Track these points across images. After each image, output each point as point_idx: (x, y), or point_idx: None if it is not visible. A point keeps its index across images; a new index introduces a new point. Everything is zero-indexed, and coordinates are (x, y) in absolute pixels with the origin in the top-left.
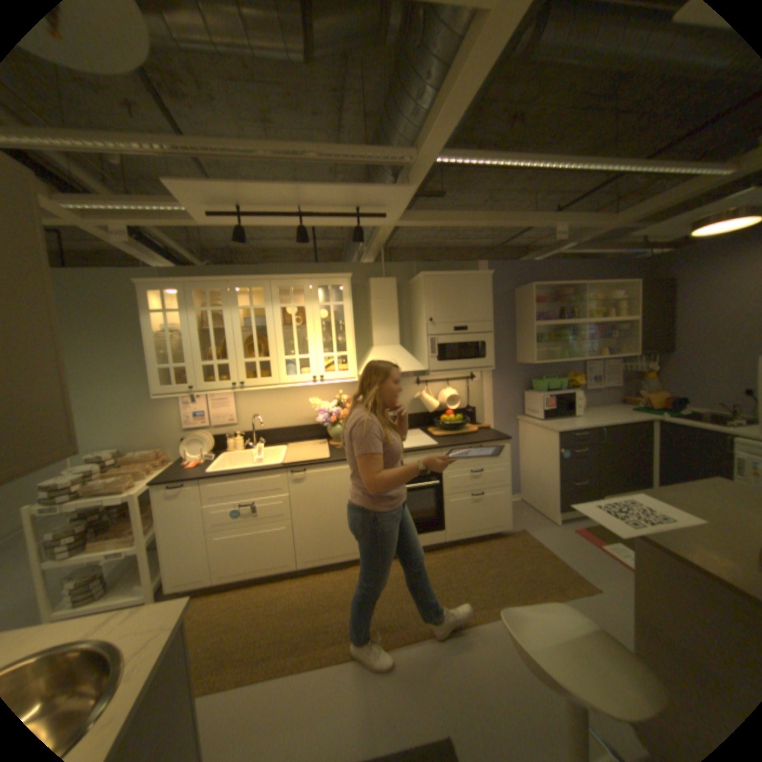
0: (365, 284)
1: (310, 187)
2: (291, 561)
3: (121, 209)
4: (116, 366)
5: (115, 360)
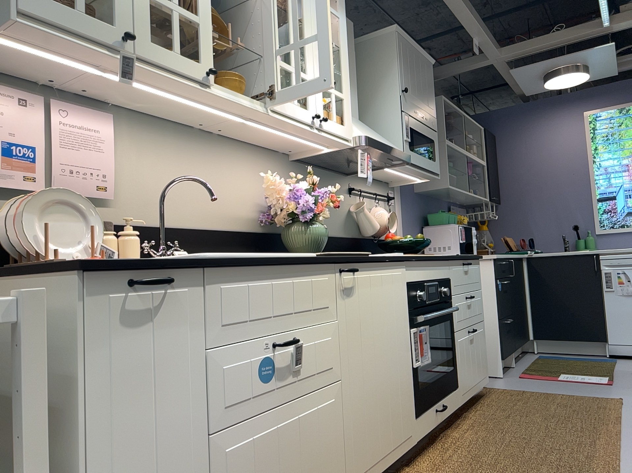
0: None
1: None
2: None
3: None
4: None
5: None
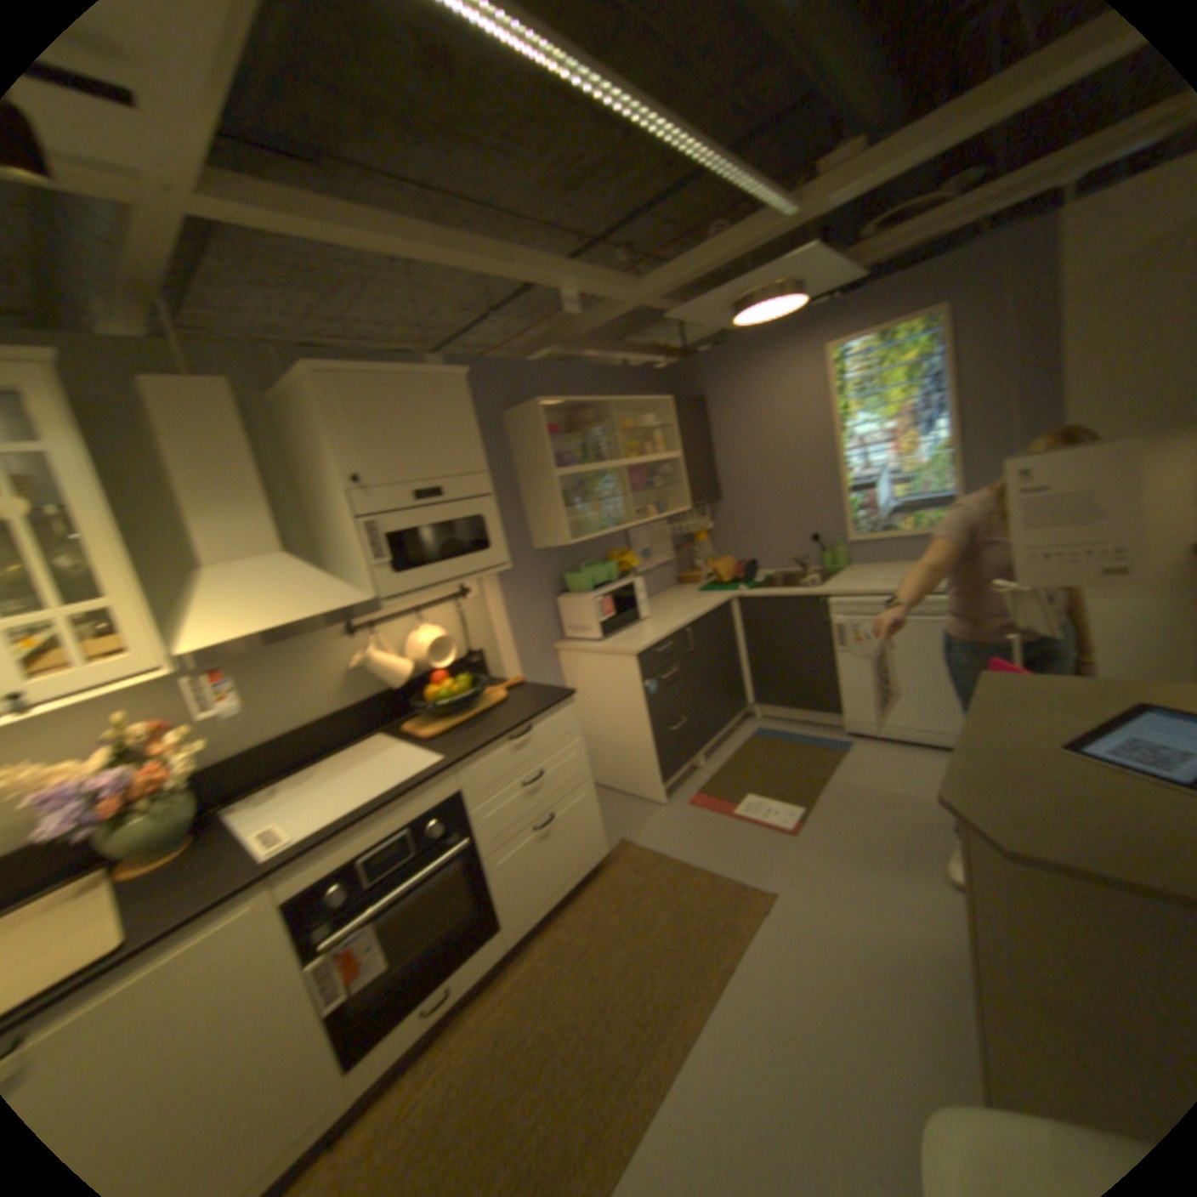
0: (131, 395)
1: None
2: None
3: None
4: None
5: None
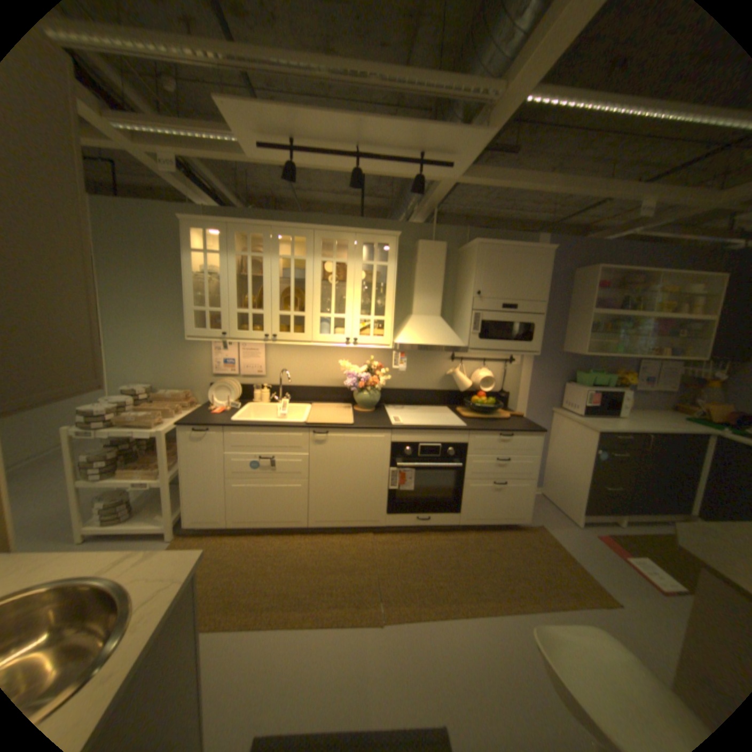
0: (411, 246)
1: (374, 120)
2: (303, 518)
3: (169, 135)
4: (154, 304)
5: (153, 297)
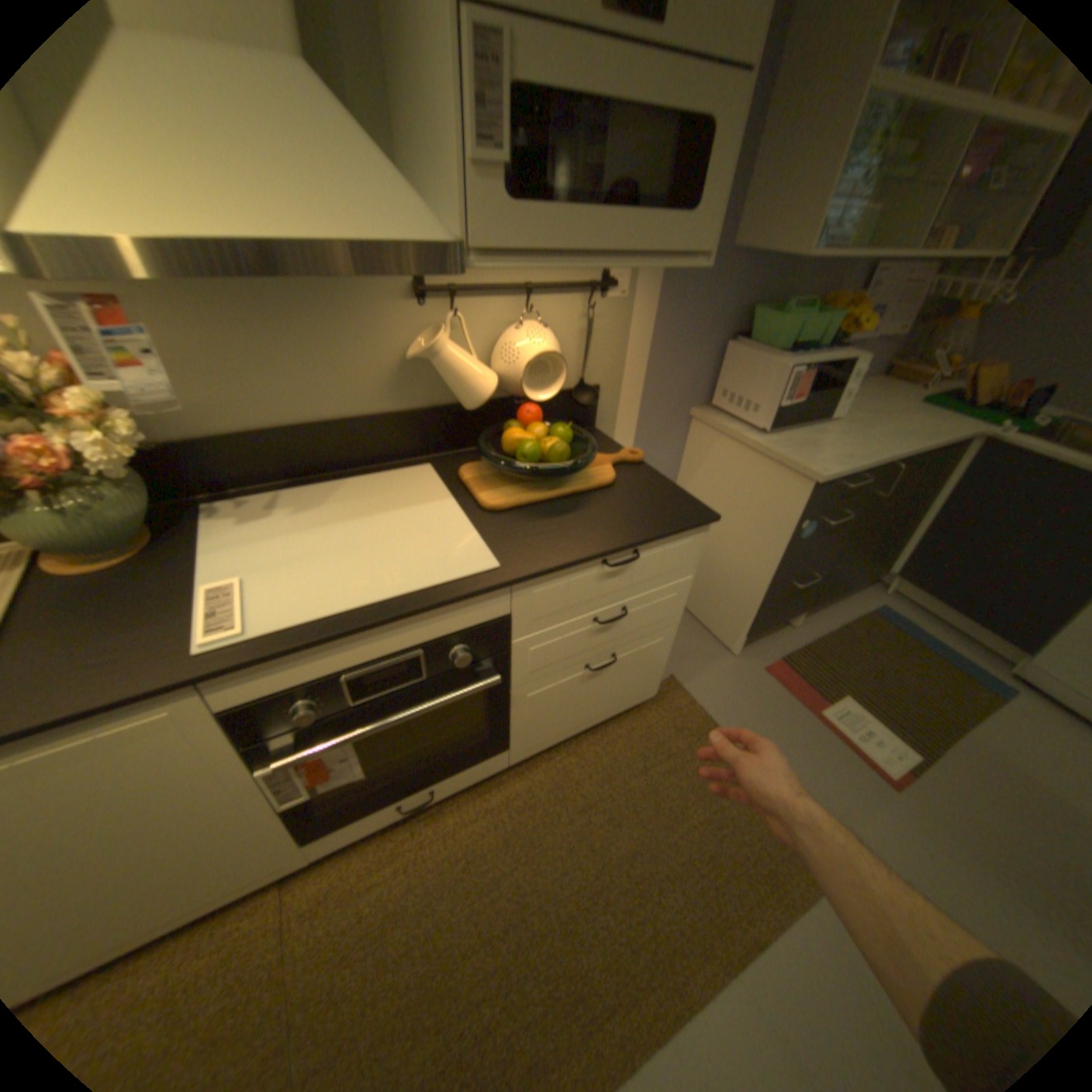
0: None
1: None
2: None
3: None
4: None
5: None
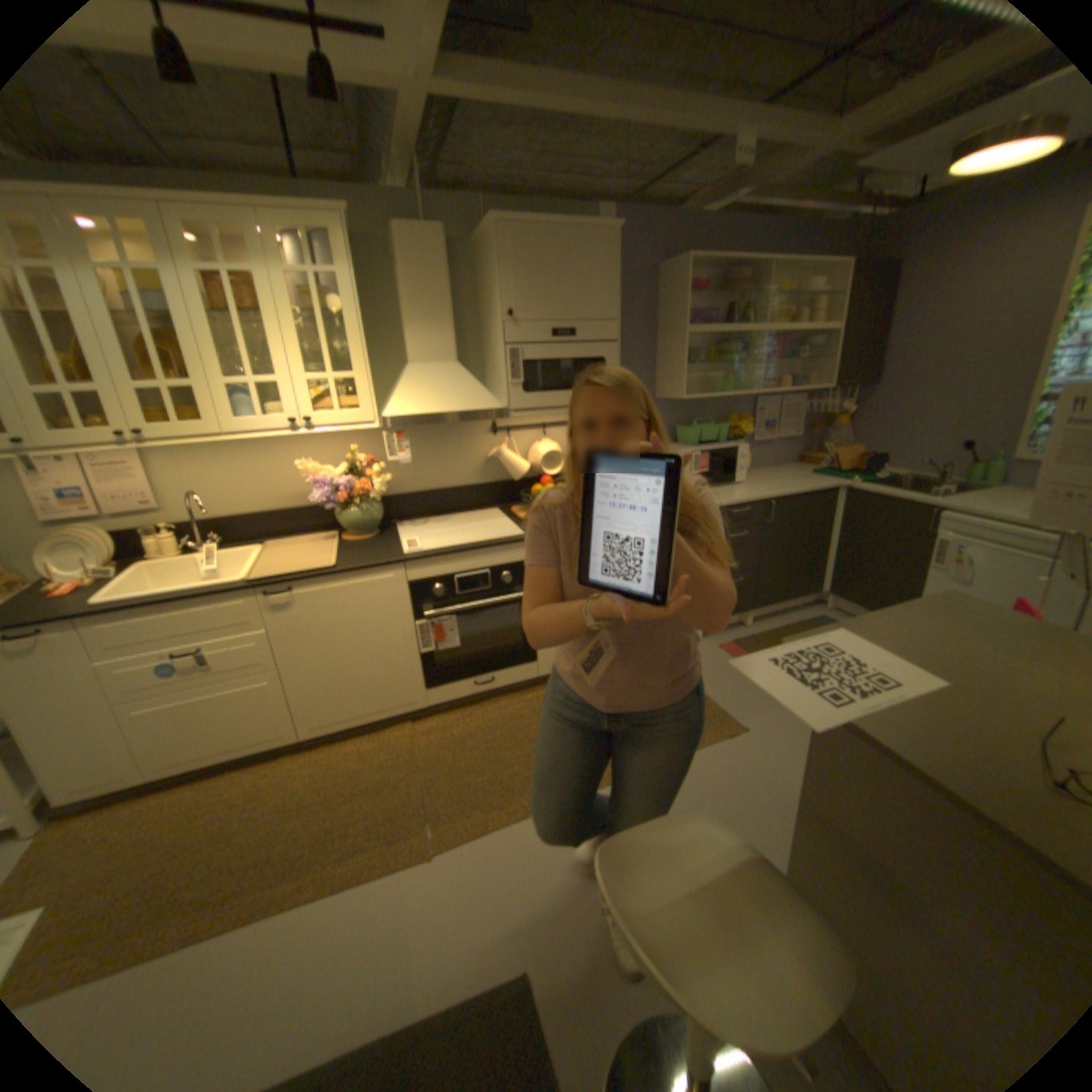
0: (385, 235)
1: None
2: (288, 731)
3: None
4: None
5: None
